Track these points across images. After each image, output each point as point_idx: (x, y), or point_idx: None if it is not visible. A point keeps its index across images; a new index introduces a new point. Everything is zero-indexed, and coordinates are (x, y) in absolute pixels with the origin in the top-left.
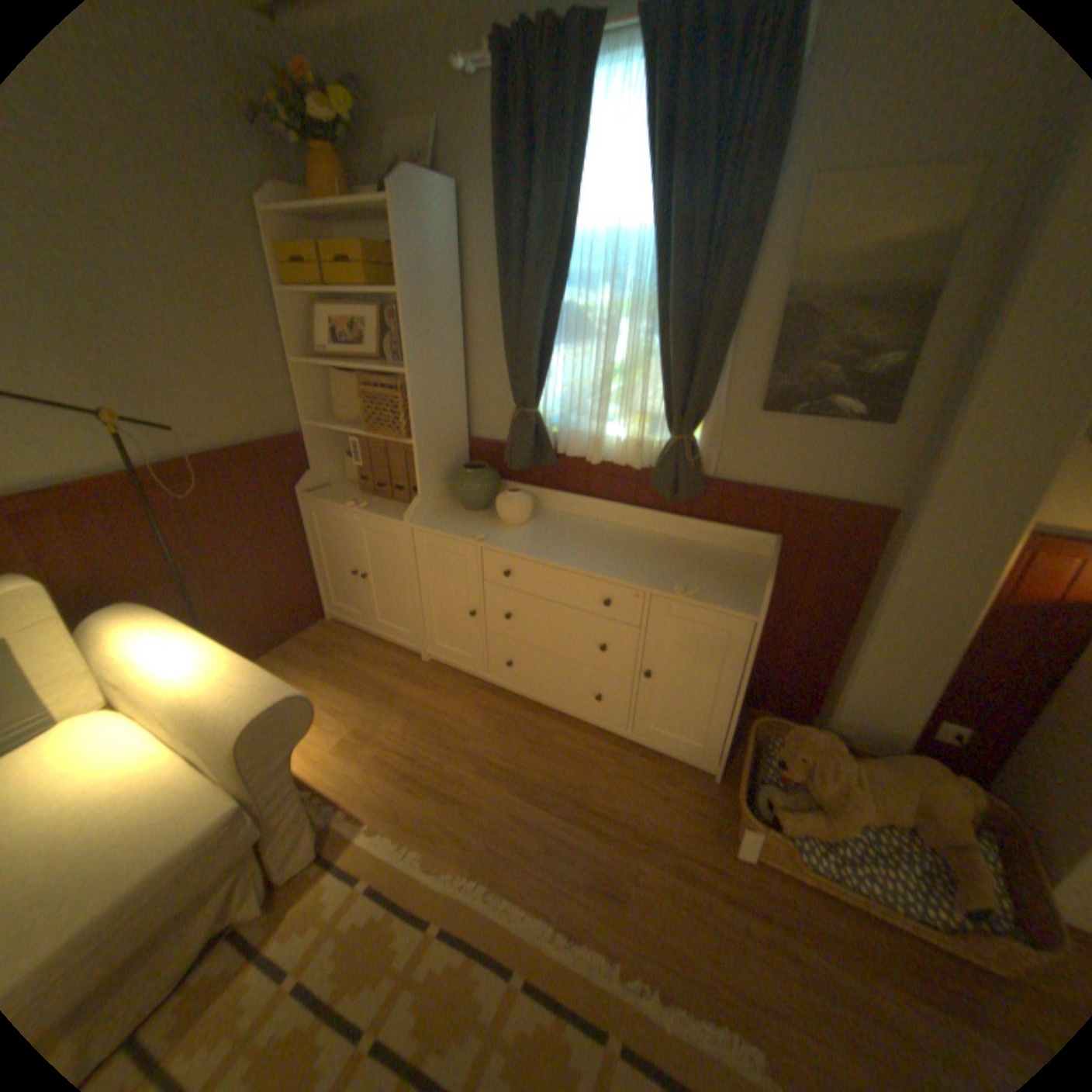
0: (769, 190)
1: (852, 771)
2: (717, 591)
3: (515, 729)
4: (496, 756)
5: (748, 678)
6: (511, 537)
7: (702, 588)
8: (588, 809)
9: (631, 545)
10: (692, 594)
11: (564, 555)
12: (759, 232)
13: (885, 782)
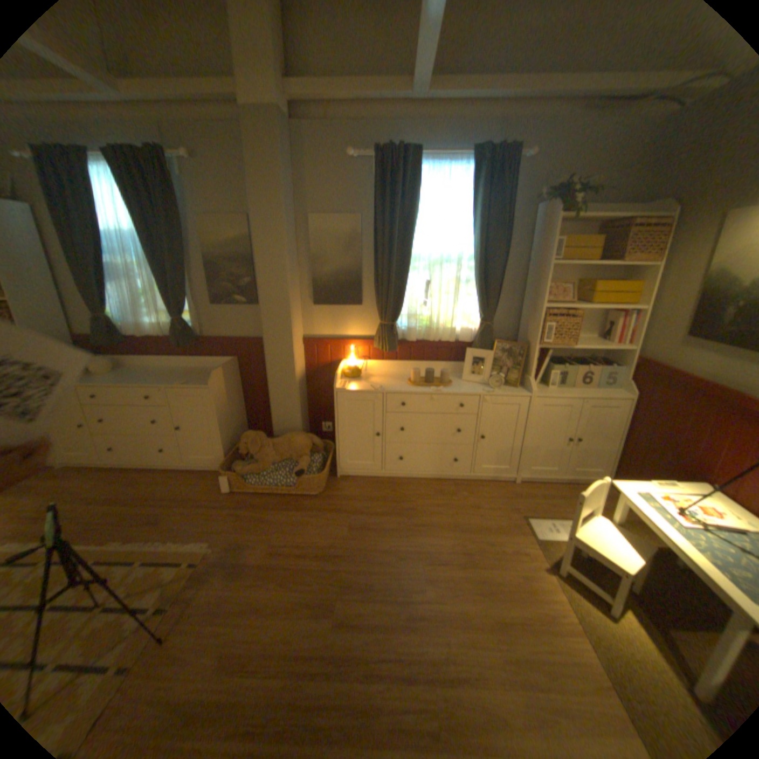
0: (175, 220)
1: (266, 442)
2: (197, 381)
3: (116, 483)
4: (100, 496)
5: (220, 417)
6: (95, 380)
7: (190, 381)
8: (151, 500)
9: (166, 373)
10: (181, 383)
11: (123, 382)
12: (178, 235)
13: (278, 443)
